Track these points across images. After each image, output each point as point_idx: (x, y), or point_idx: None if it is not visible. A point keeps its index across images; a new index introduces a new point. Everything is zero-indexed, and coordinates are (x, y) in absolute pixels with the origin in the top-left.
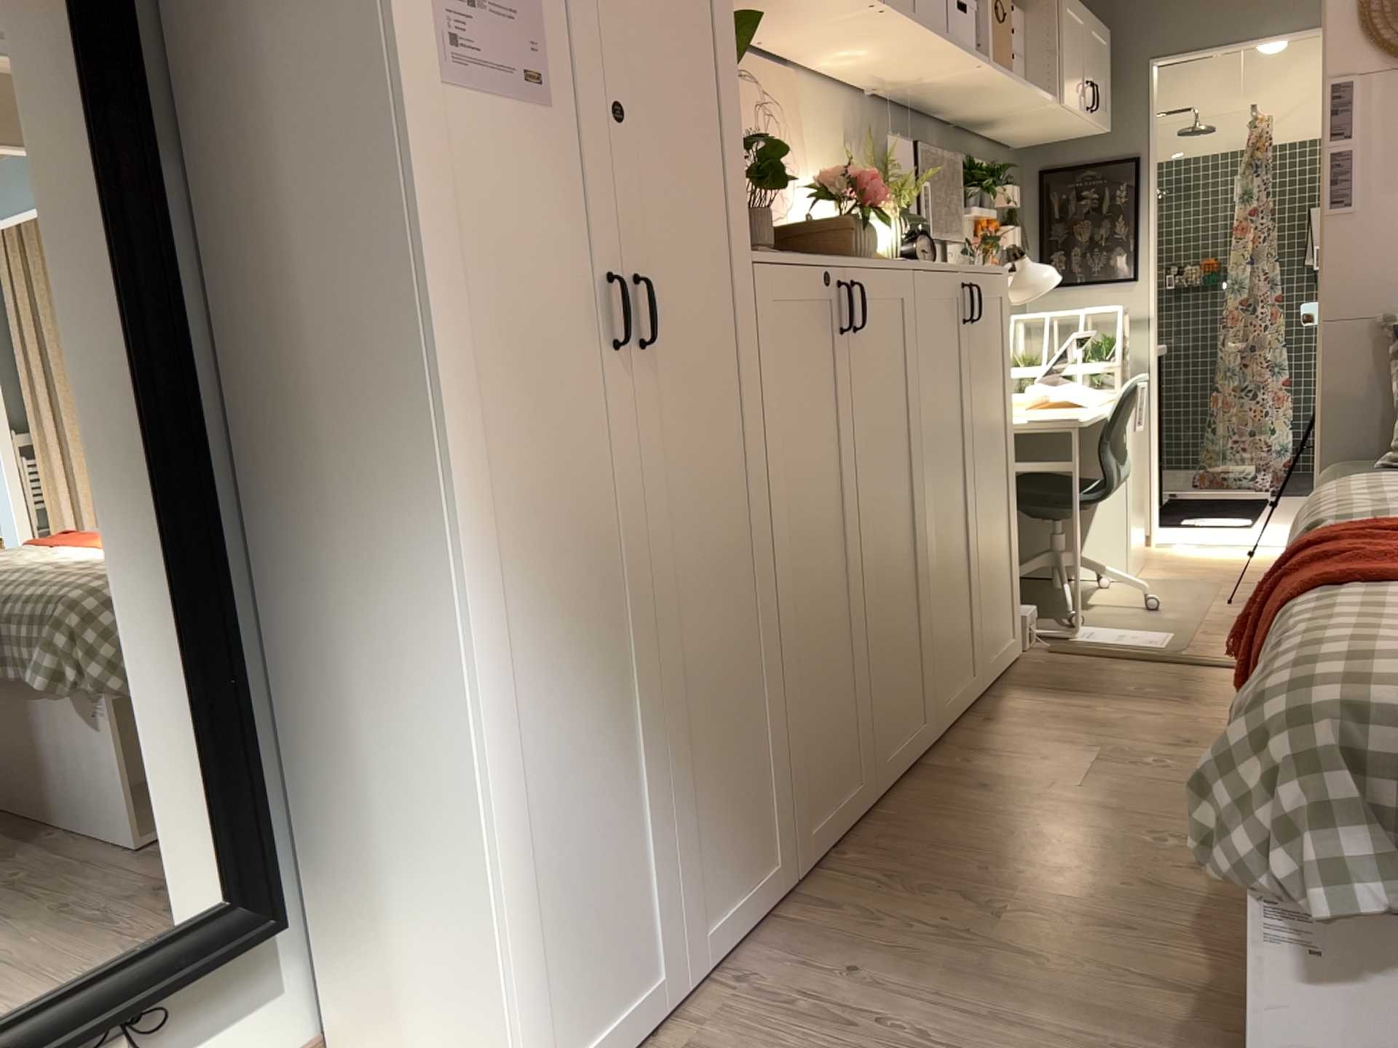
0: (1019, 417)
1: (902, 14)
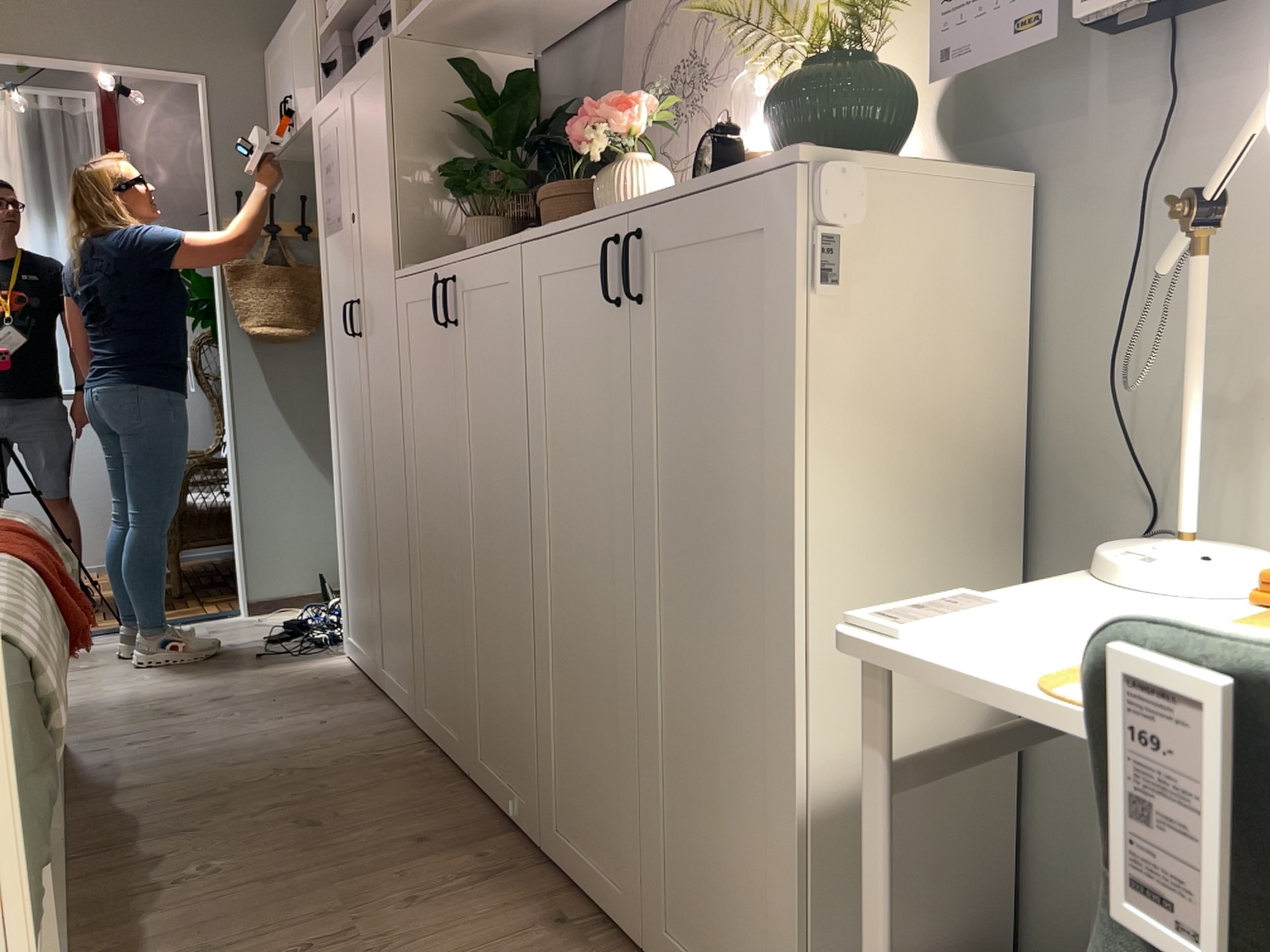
0: (1034, 619)
1: None
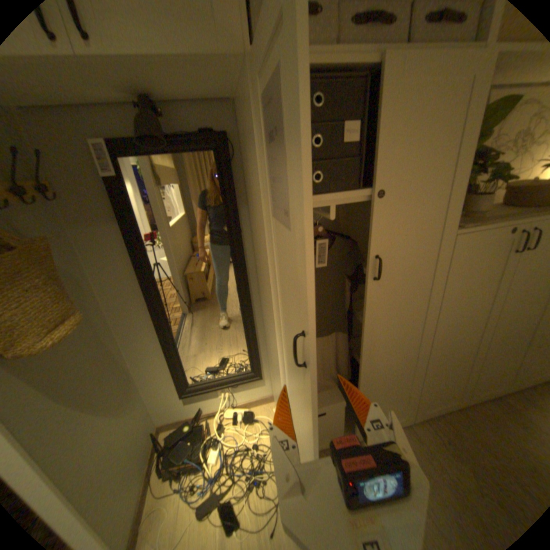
0: None
1: None
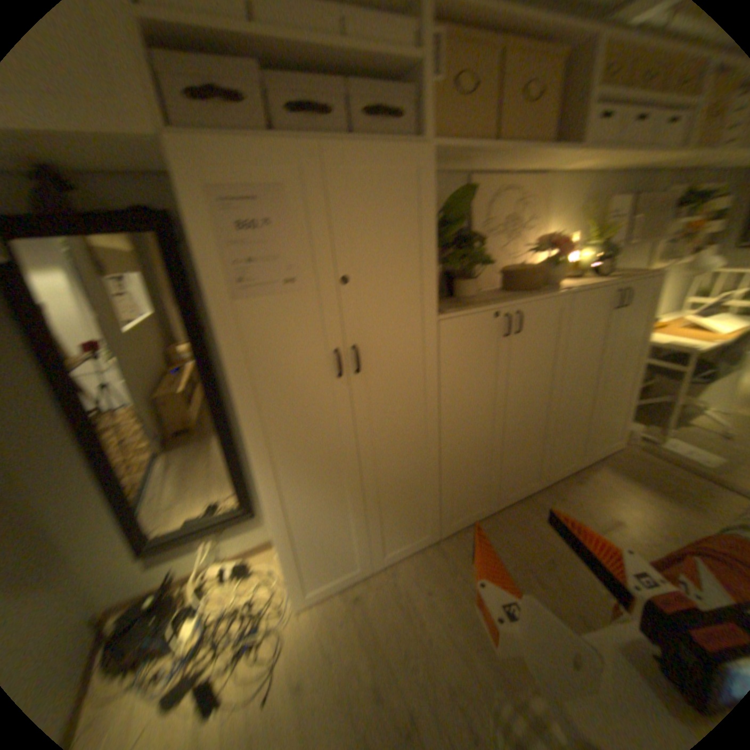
0: (666, 342)
1: (606, 149)
